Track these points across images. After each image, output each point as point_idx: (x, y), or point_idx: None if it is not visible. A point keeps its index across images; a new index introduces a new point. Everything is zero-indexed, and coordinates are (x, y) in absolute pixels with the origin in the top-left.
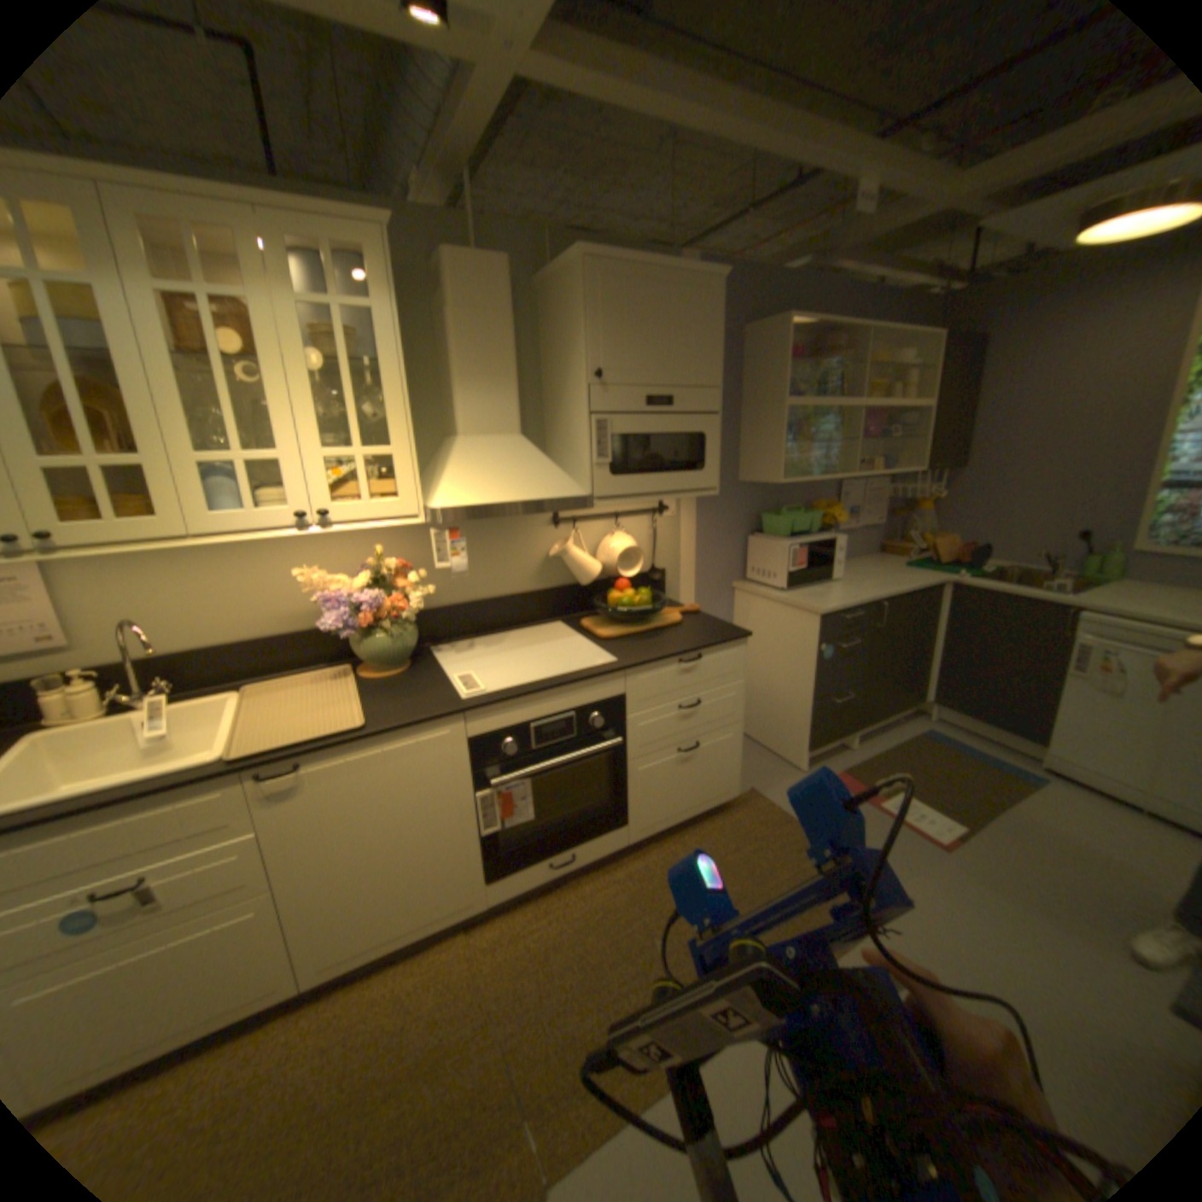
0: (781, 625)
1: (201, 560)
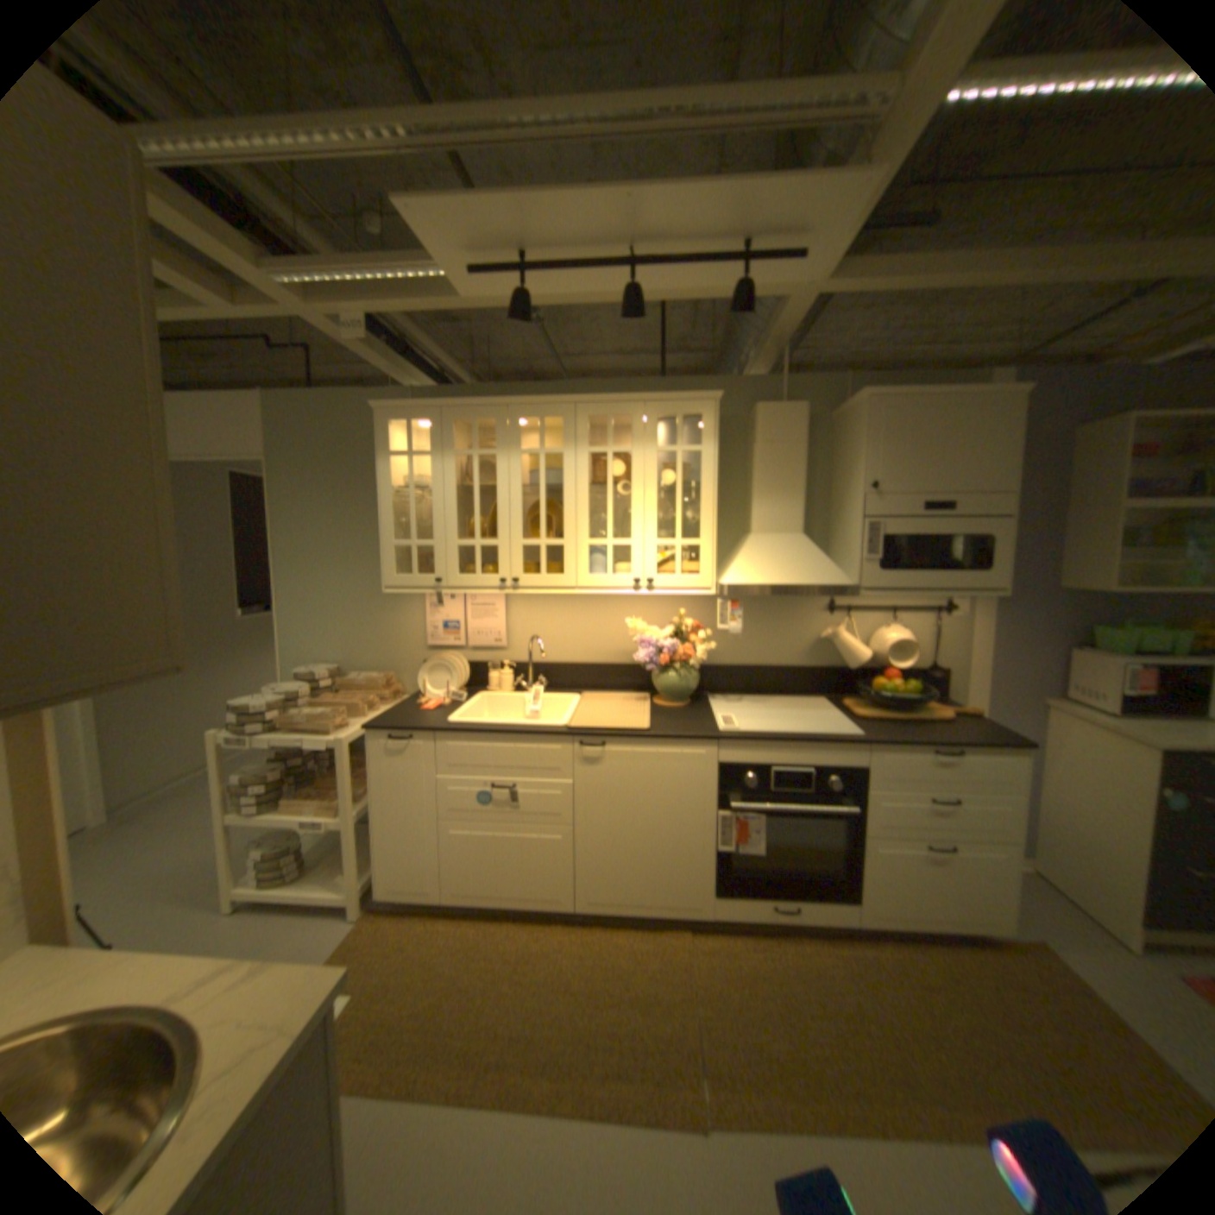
0: (1110, 757)
1: (577, 607)
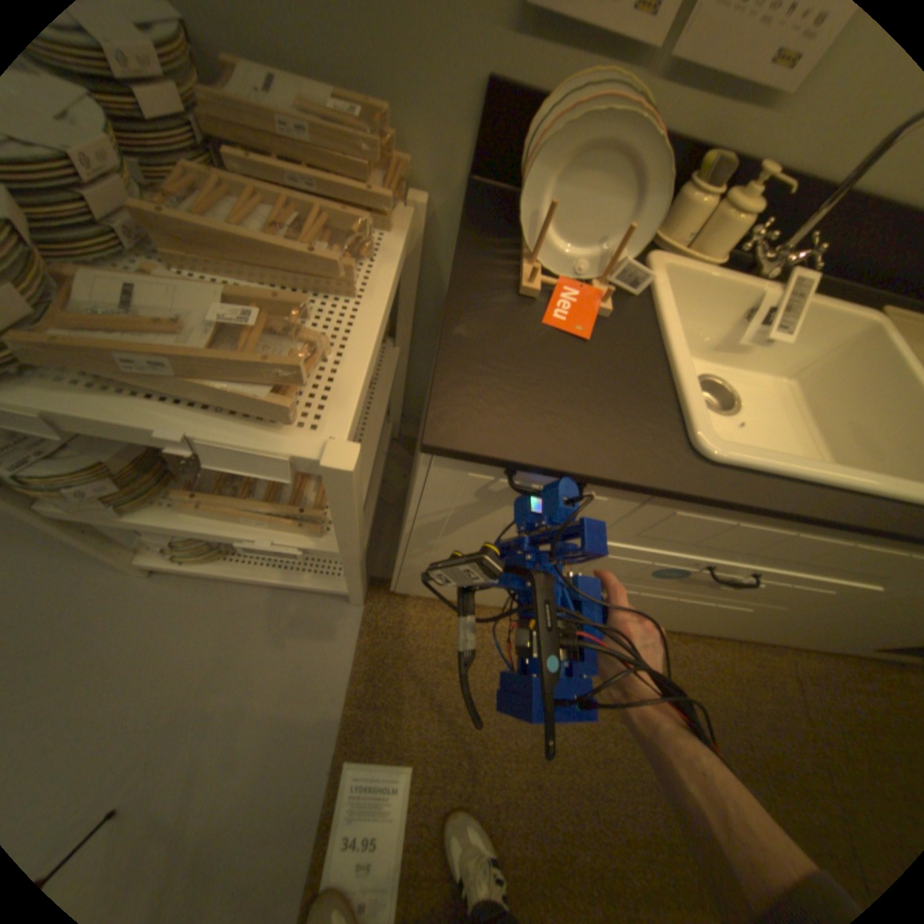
0: None
1: None
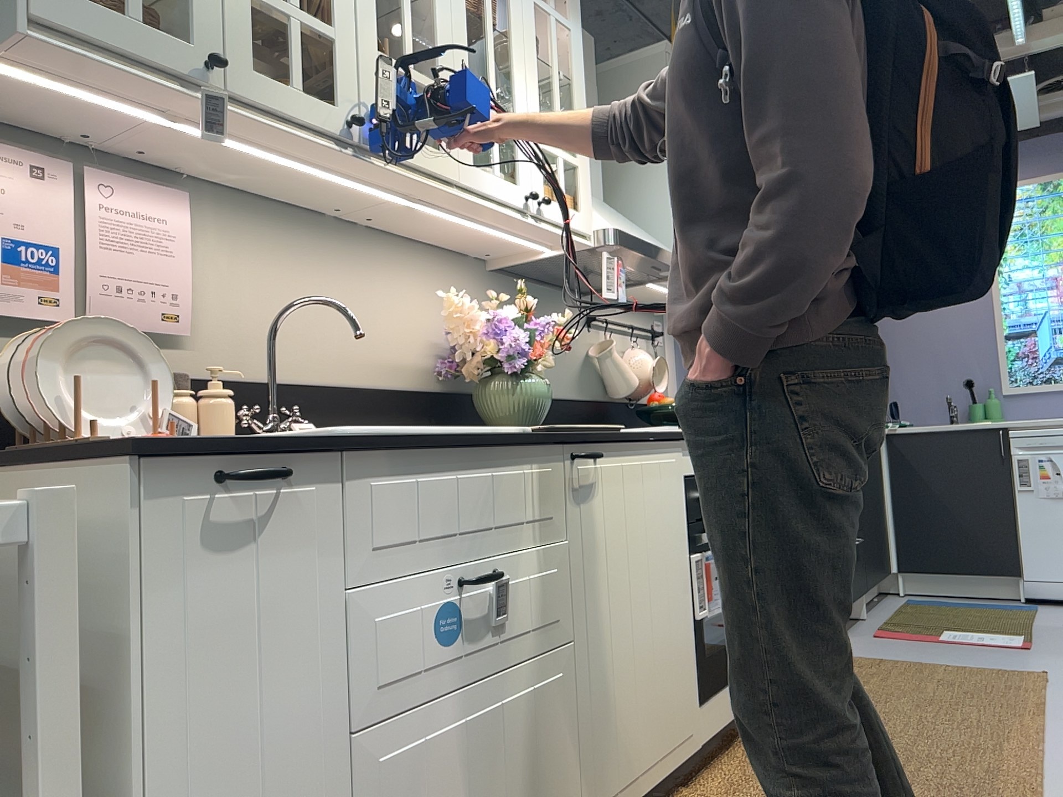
0: None
1: (324, 264)
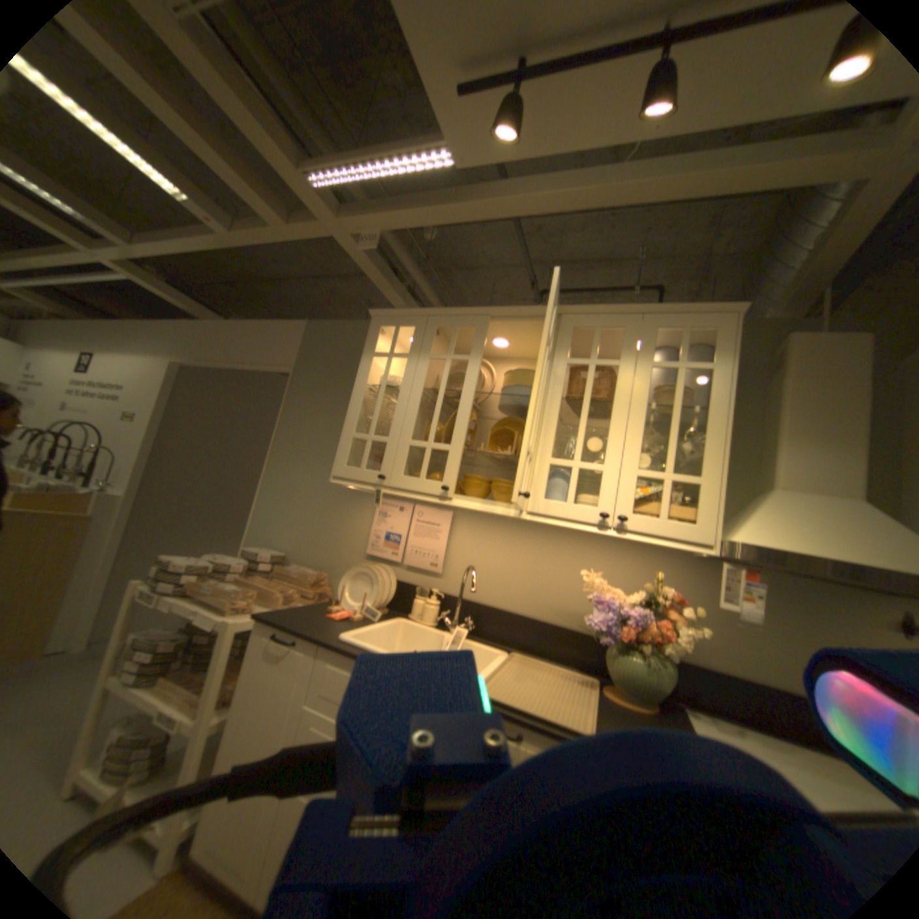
0: None
1: (526, 546)
